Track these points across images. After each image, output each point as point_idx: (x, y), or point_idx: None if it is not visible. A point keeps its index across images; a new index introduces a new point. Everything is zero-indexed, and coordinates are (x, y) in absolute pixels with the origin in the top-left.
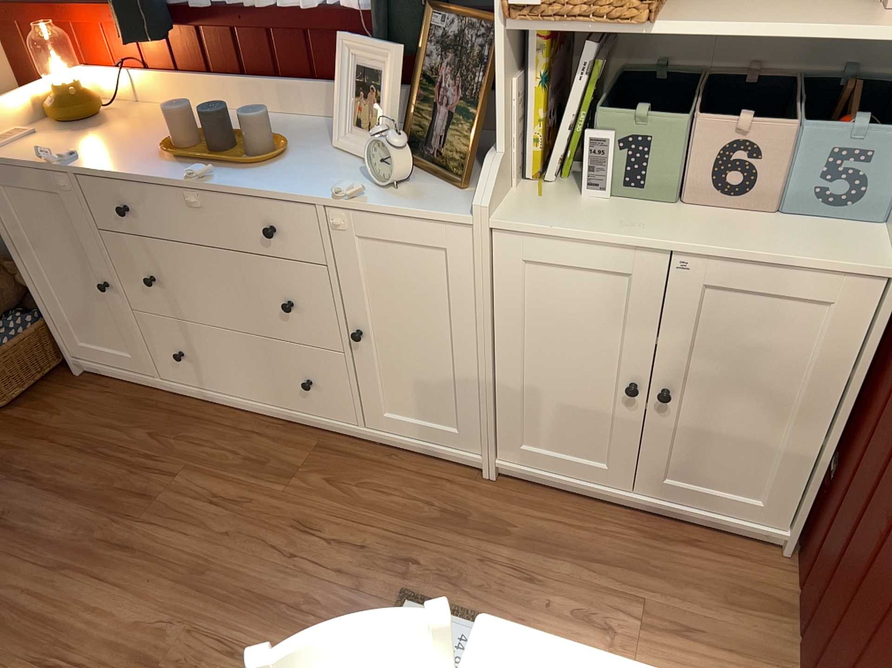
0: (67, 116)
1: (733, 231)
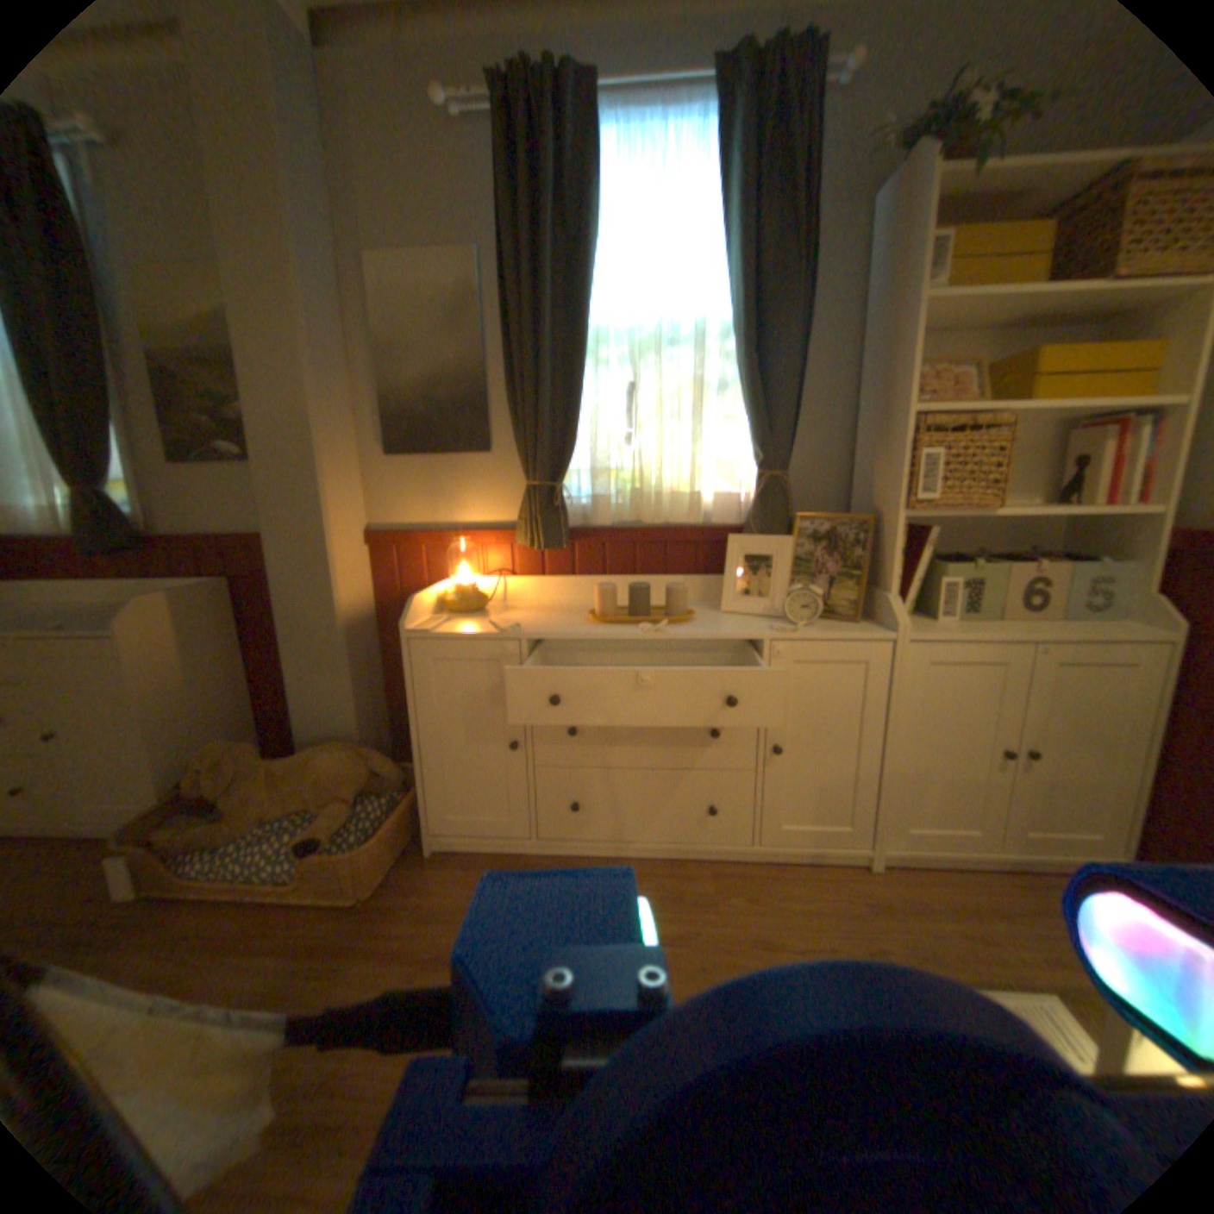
0: (461, 602)
1: (1059, 629)
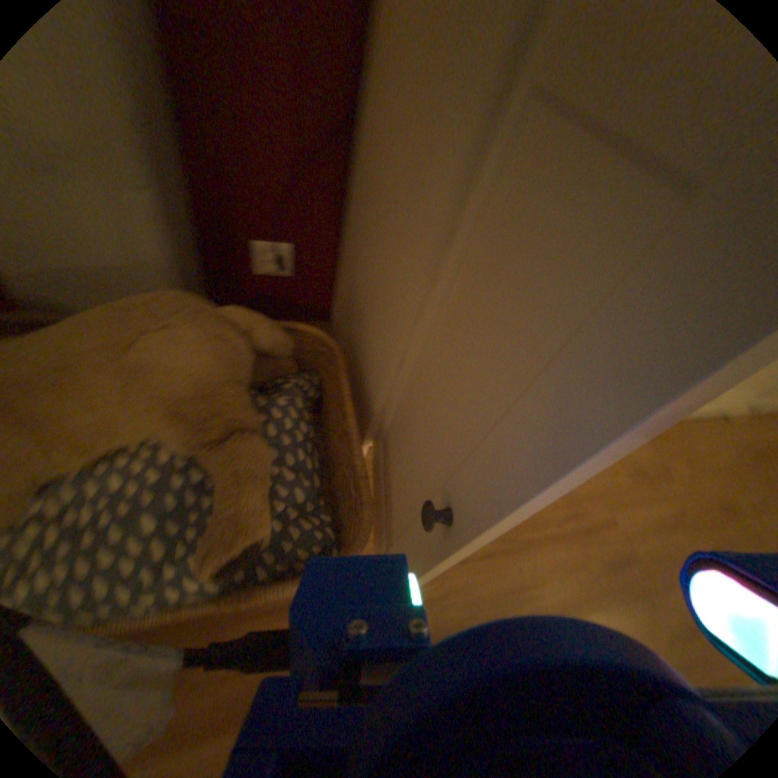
0: None
1: None
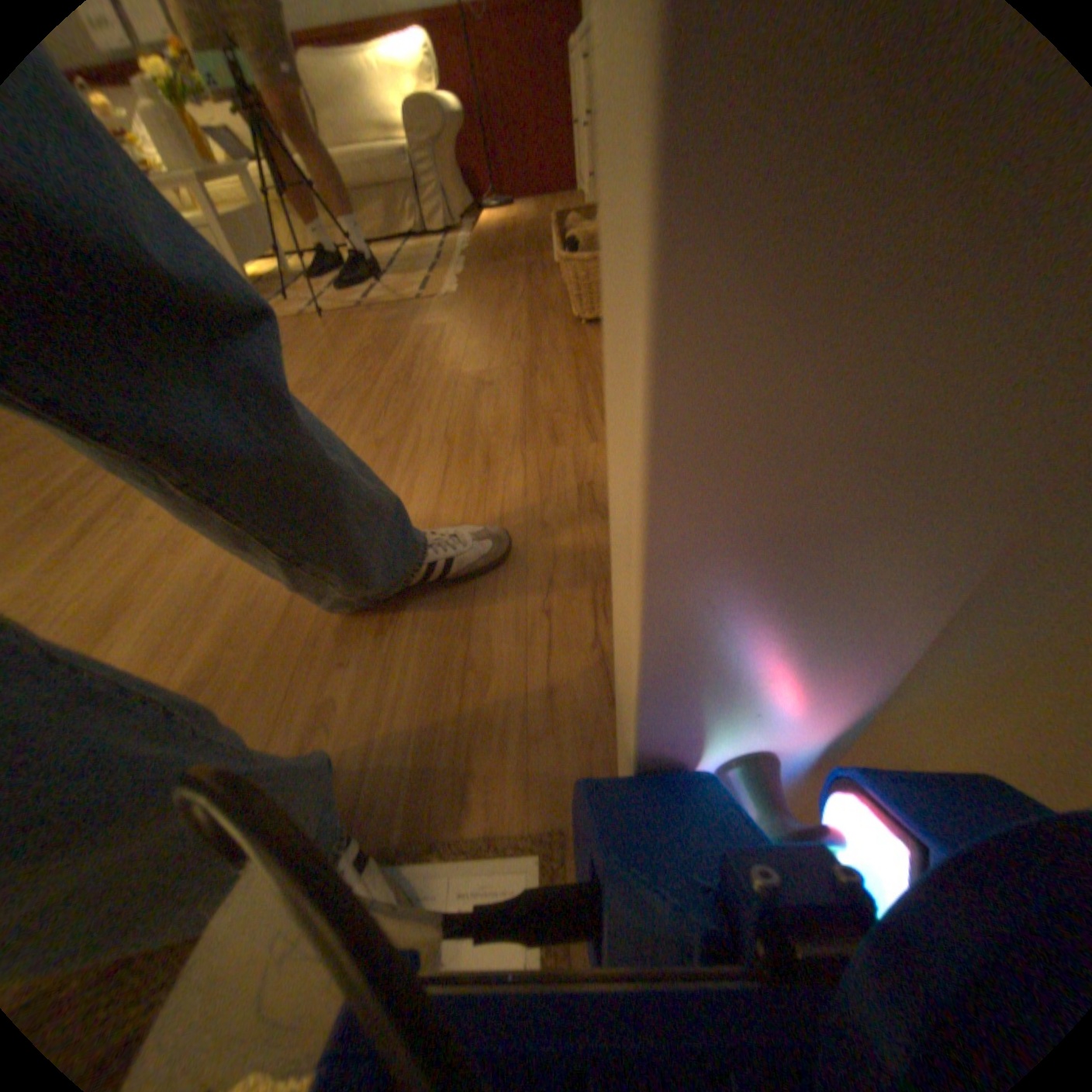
0: None
1: None
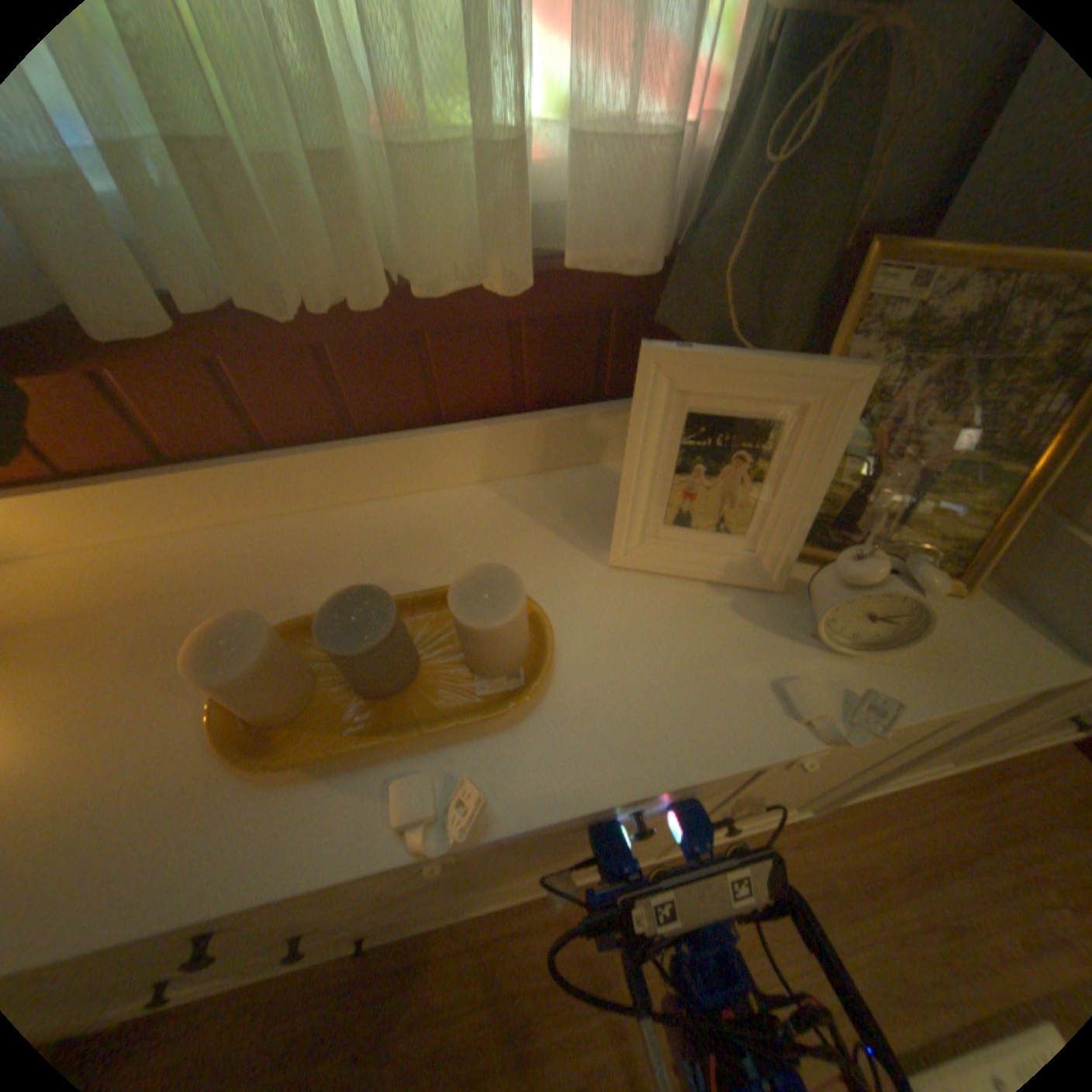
0: None
1: None
